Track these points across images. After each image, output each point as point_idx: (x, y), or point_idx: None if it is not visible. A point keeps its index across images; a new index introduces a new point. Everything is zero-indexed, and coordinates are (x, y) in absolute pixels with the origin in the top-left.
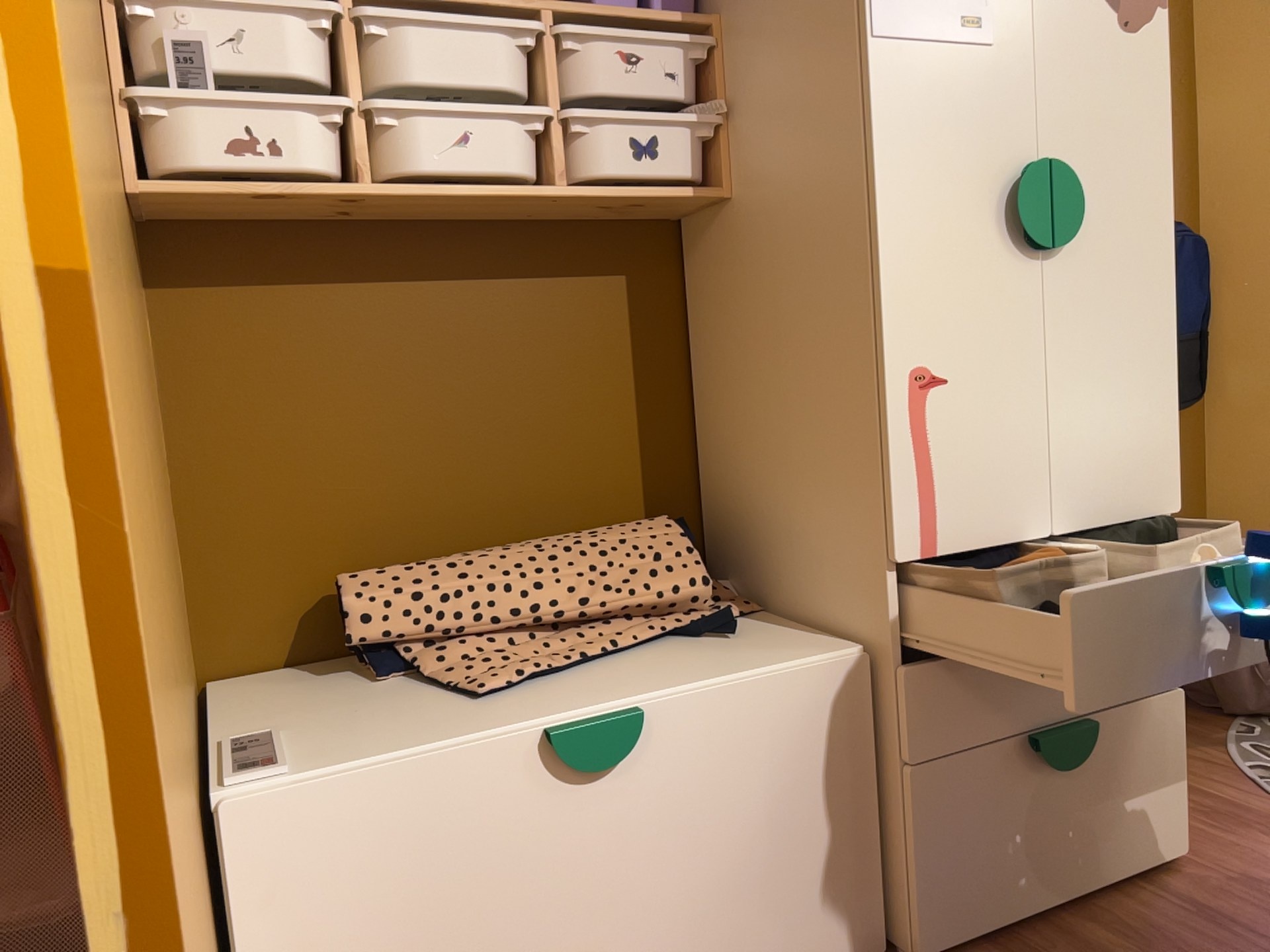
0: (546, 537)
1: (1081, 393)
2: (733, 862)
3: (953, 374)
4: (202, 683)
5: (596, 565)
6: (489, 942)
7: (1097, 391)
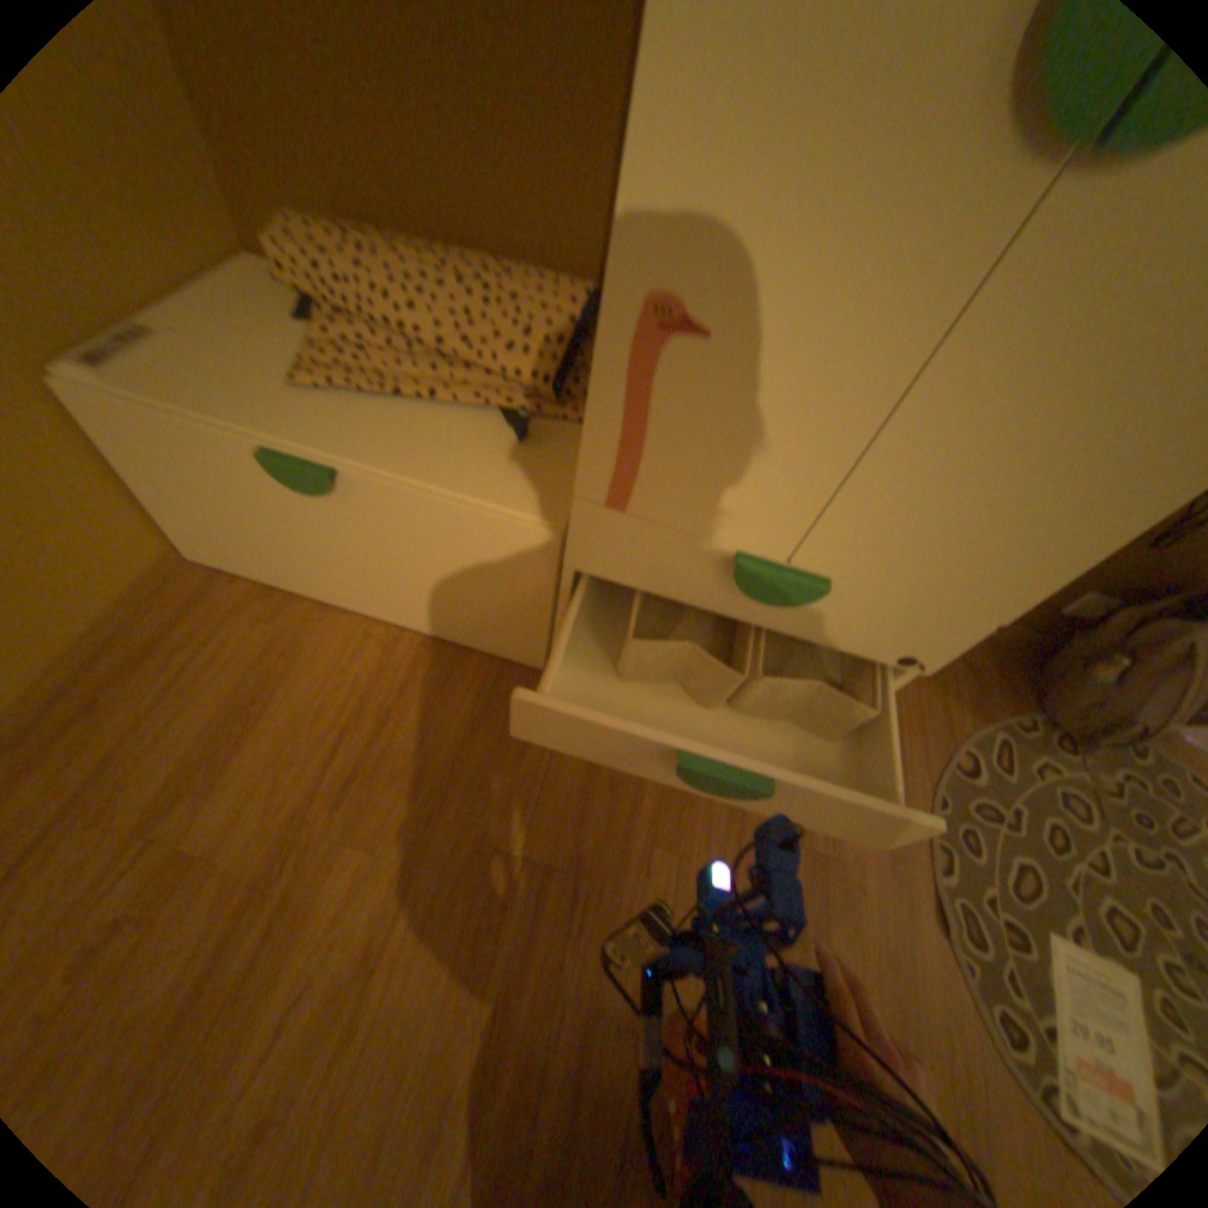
0: (470, 251)
1: (950, 442)
2: (427, 579)
3: (721, 319)
4: (234, 249)
5: (471, 307)
6: (261, 528)
7: (982, 451)
